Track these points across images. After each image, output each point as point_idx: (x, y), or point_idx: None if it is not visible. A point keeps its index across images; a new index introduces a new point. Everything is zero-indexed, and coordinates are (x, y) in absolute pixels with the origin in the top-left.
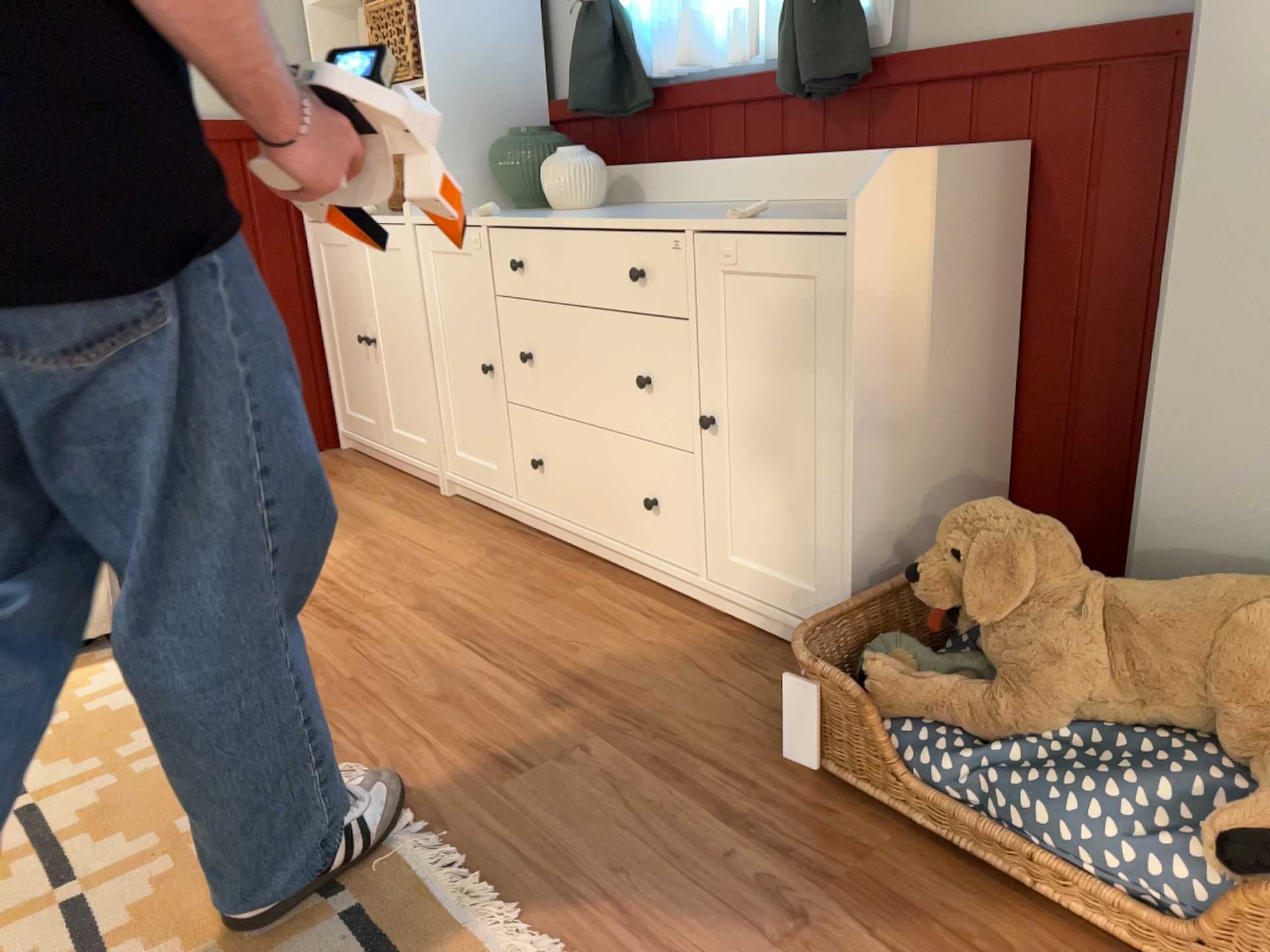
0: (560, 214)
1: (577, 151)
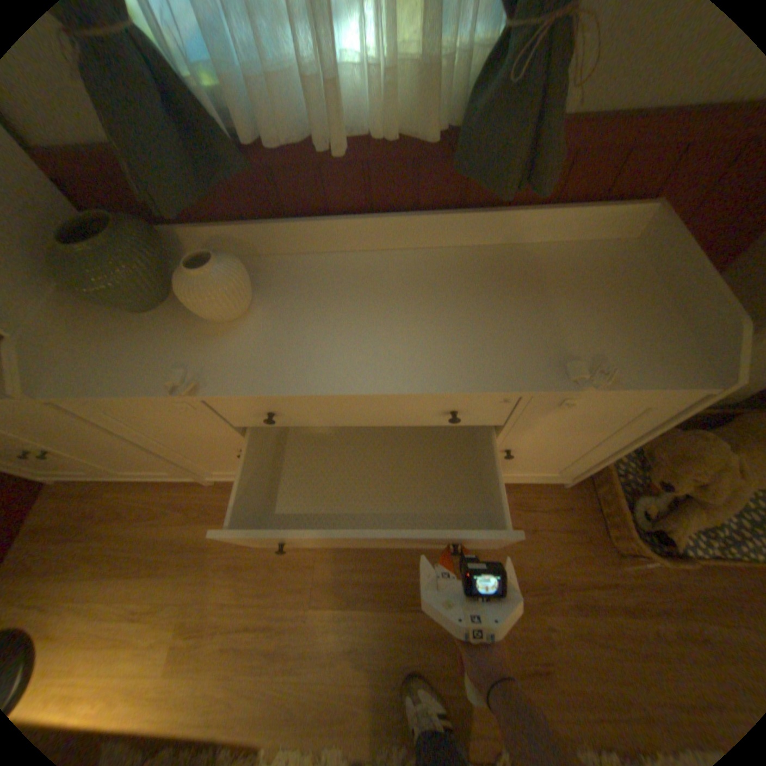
0: (249, 332)
1: (211, 256)
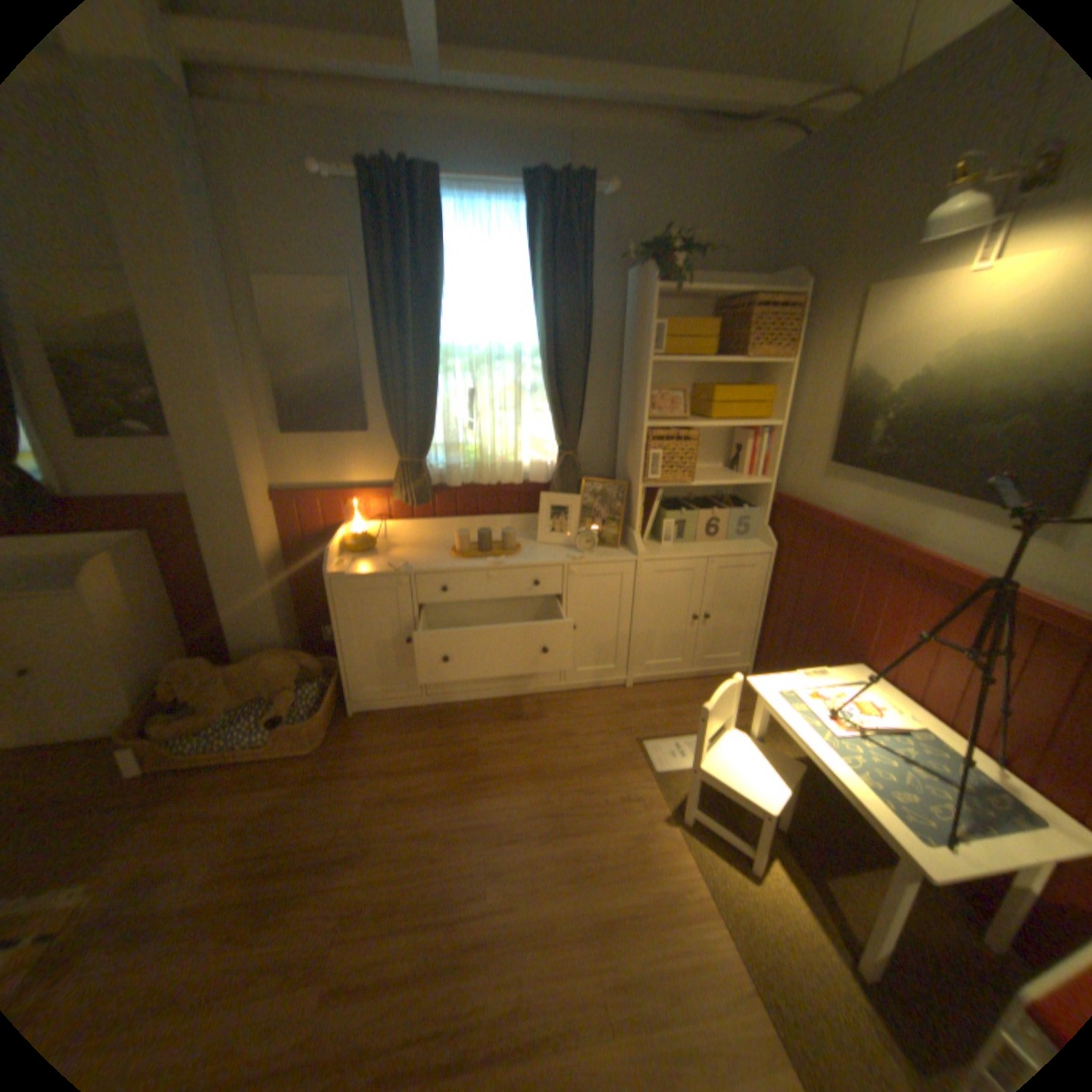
0: None
1: None
